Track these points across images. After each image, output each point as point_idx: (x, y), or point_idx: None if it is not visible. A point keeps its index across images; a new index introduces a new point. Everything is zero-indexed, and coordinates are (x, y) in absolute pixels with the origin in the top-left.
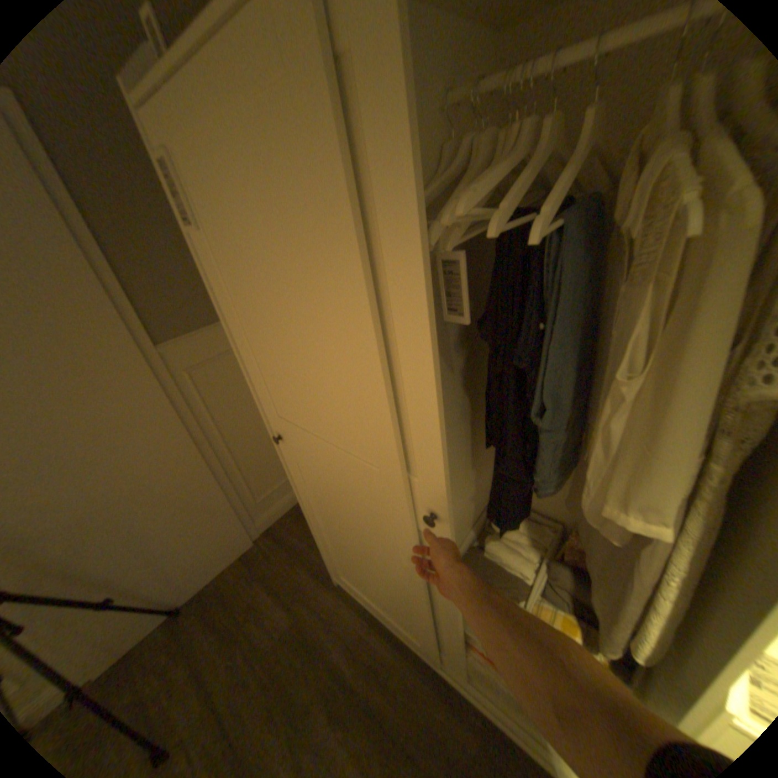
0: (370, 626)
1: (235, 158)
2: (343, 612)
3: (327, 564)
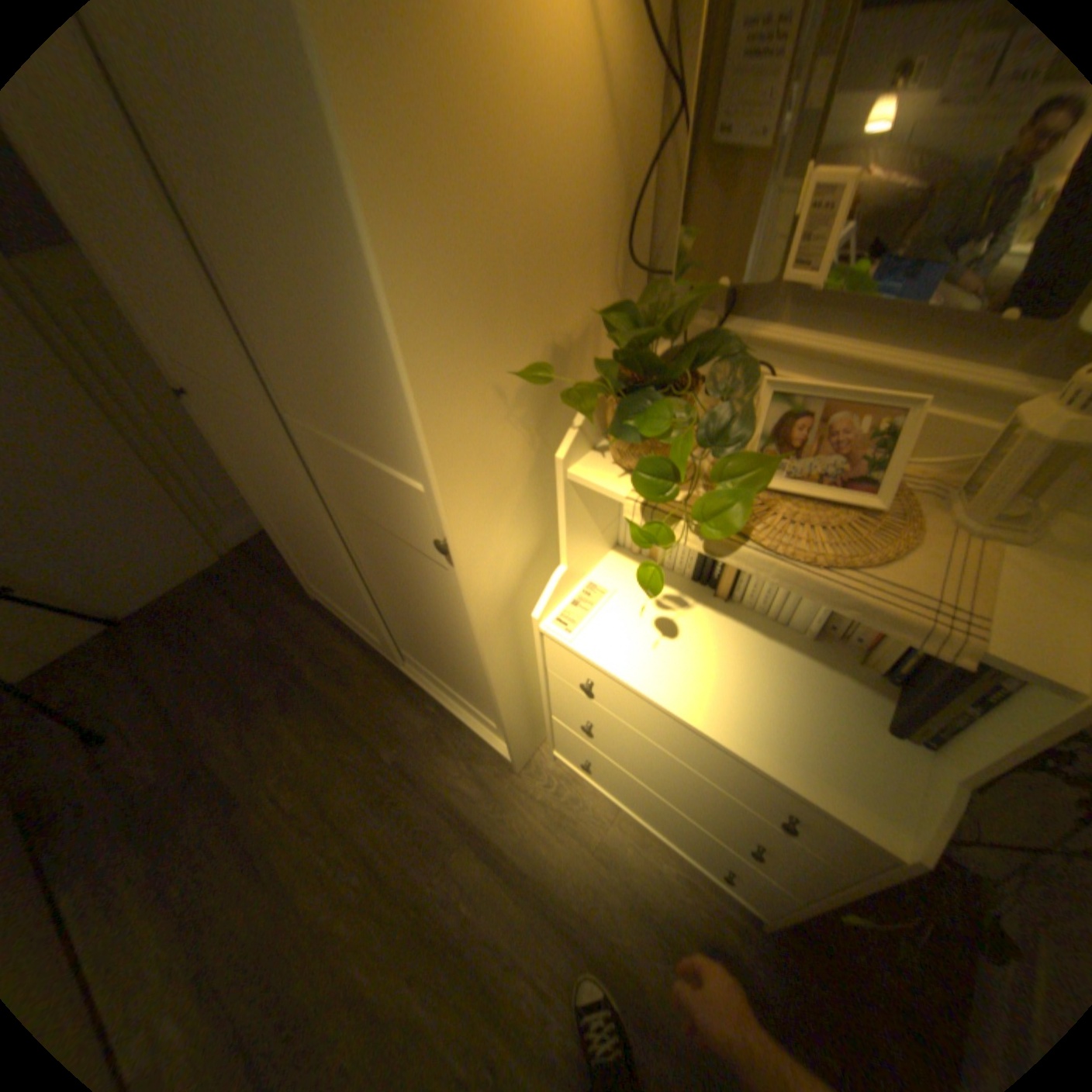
0: (344, 635)
1: None
2: (315, 624)
3: (295, 571)
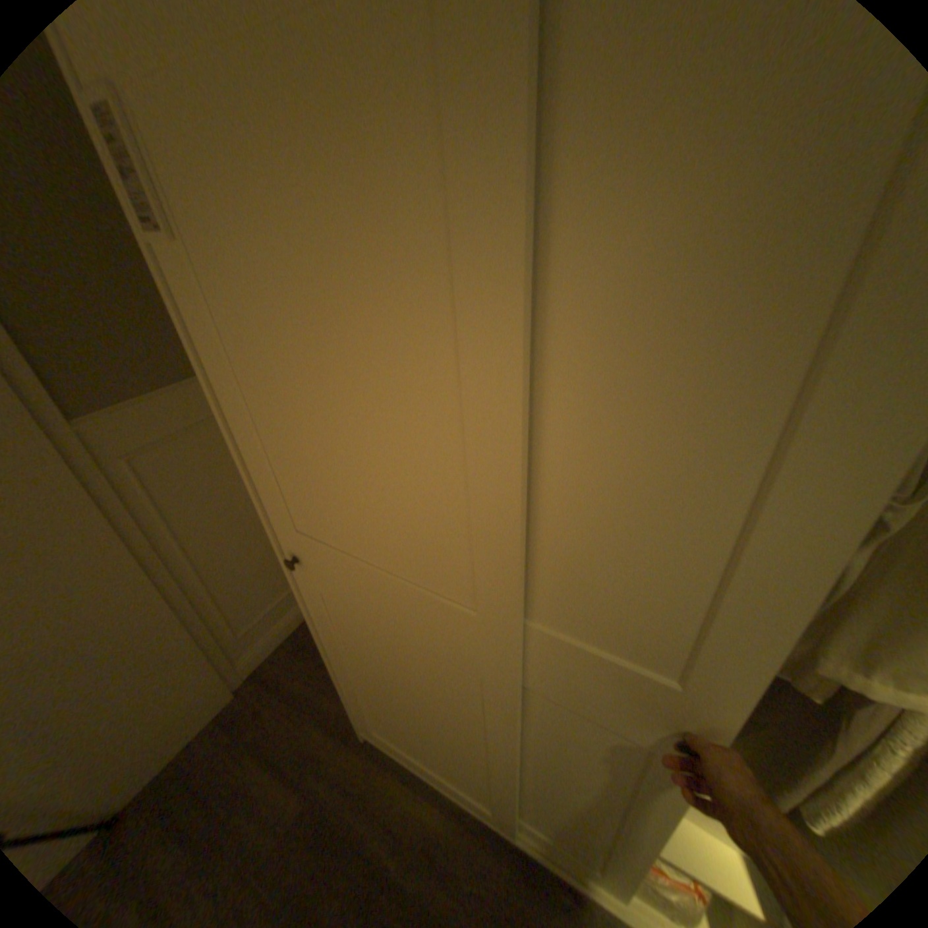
0: (417, 792)
1: (270, 115)
2: (376, 779)
3: (353, 718)
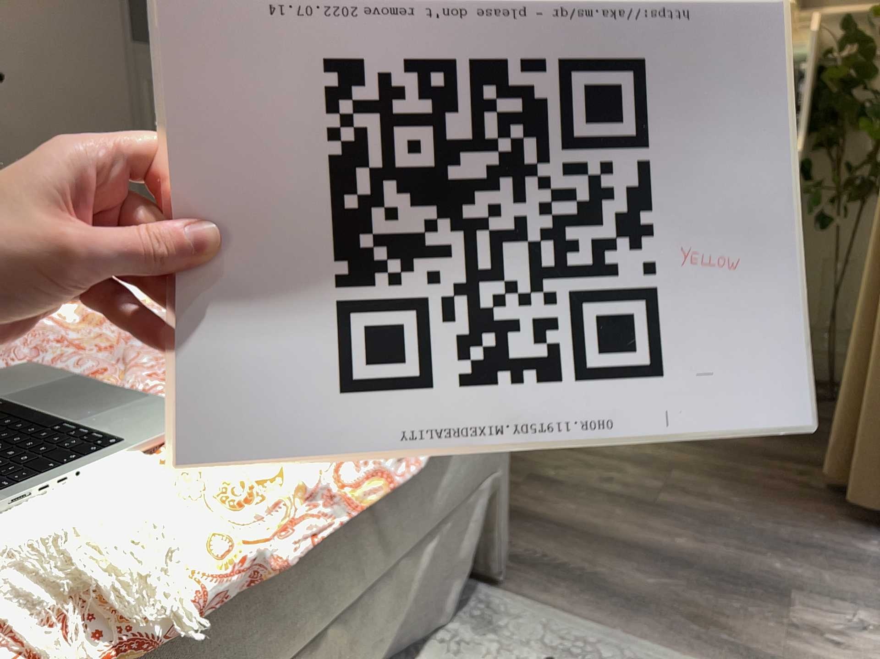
0: None
1: None
2: None
3: None
